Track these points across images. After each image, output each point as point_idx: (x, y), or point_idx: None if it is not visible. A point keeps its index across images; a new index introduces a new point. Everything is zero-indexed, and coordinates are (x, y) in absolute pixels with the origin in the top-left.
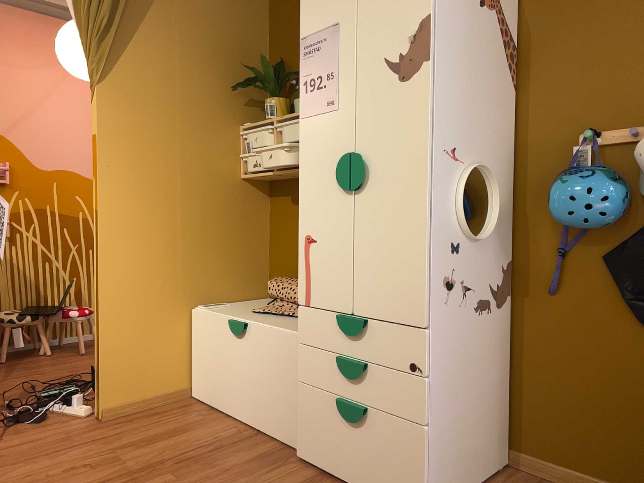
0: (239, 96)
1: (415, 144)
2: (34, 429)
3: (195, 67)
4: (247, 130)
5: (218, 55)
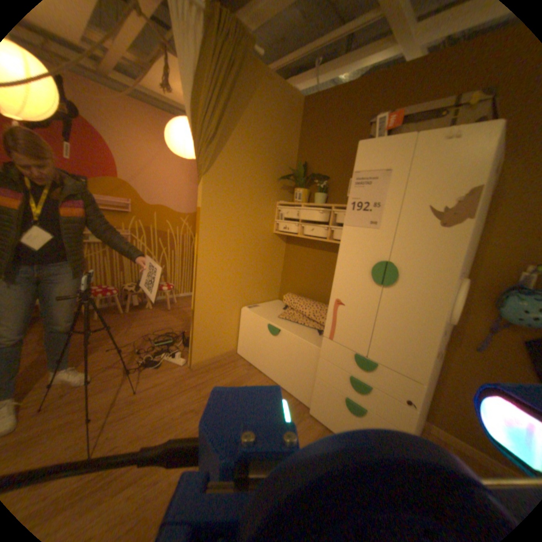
0: (278, 183)
1: (444, 272)
2: (157, 375)
3: (257, 164)
4: (282, 206)
5: (270, 156)
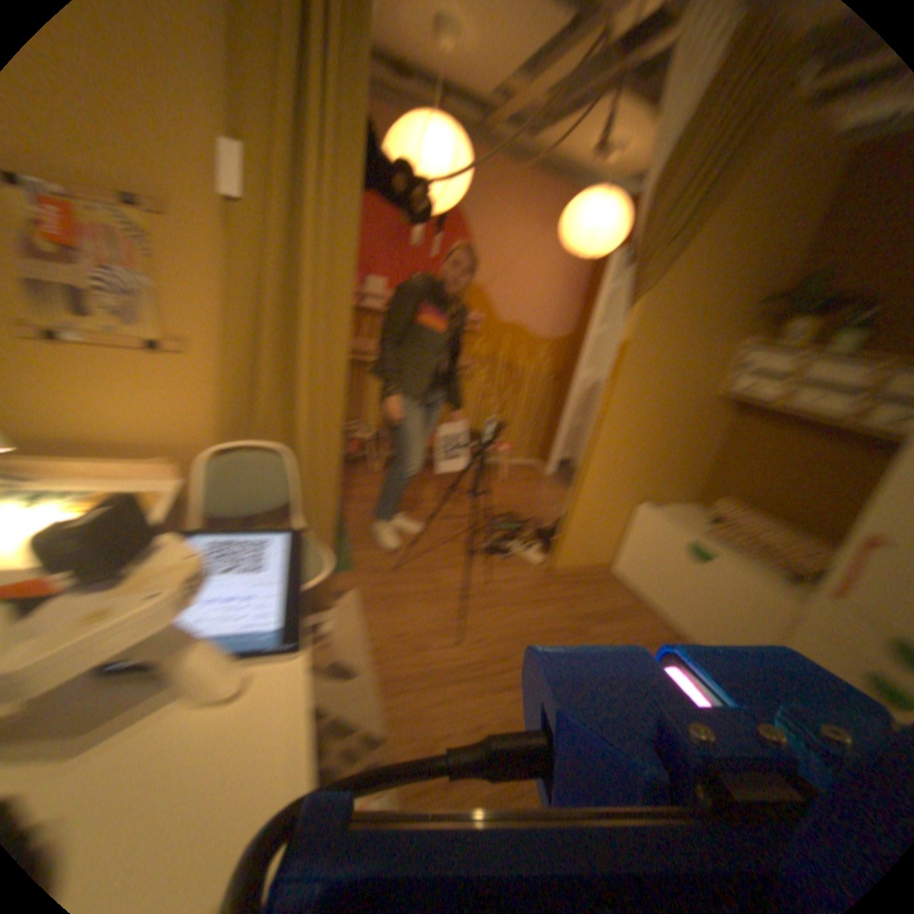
0: (754, 306)
1: None
2: (505, 567)
3: (730, 273)
4: (754, 348)
5: (755, 259)
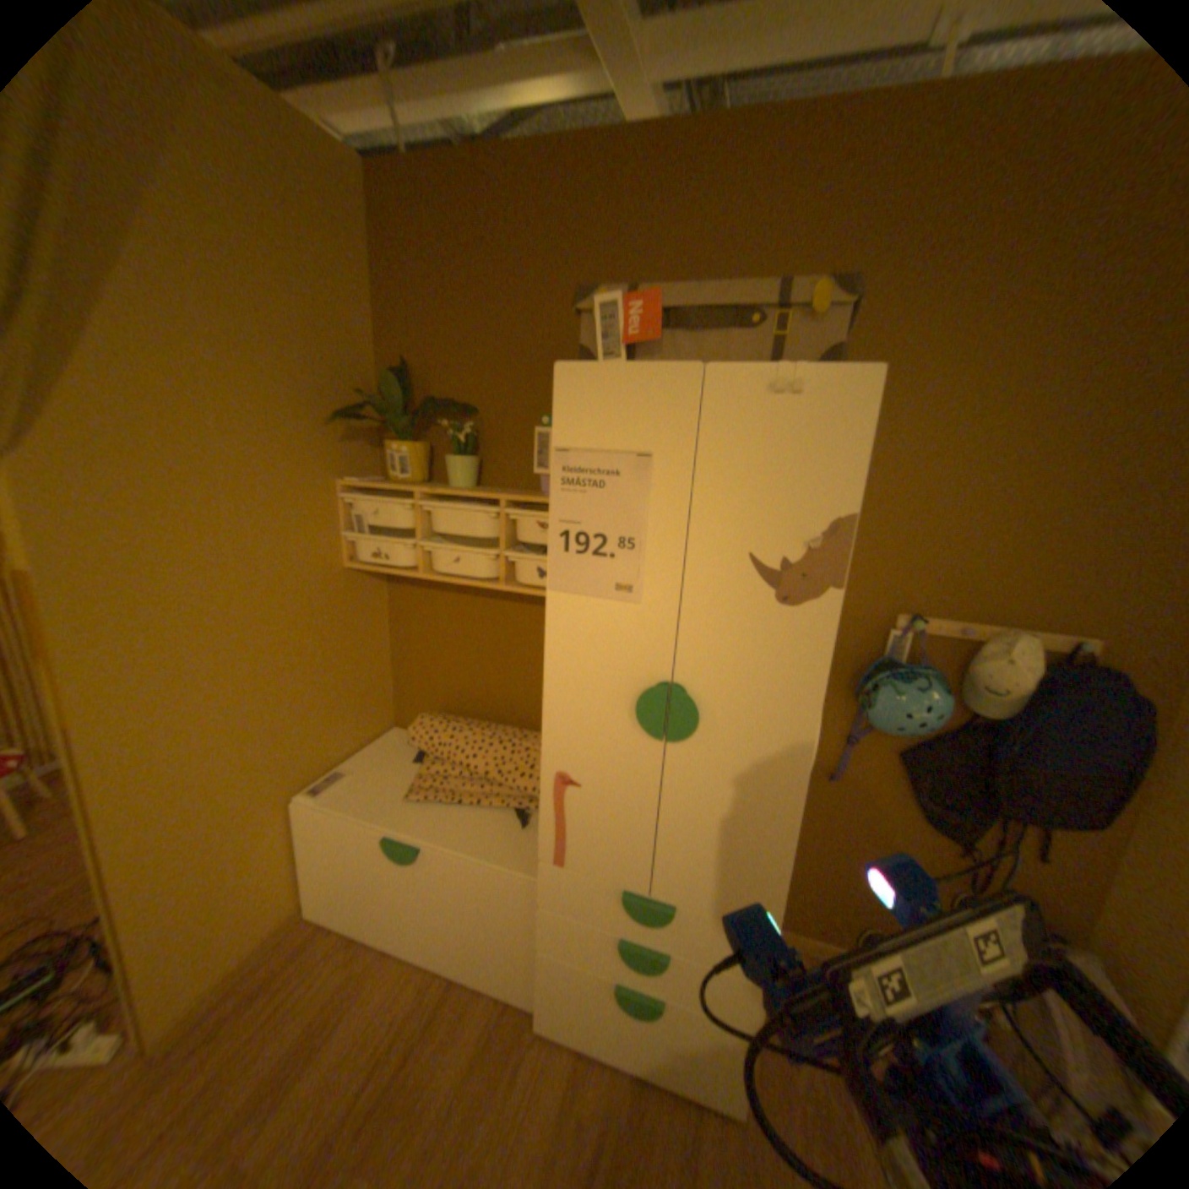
0: (333, 428)
1: (794, 704)
2: None
3: (249, 383)
4: (360, 495)
5: (289, 353)
